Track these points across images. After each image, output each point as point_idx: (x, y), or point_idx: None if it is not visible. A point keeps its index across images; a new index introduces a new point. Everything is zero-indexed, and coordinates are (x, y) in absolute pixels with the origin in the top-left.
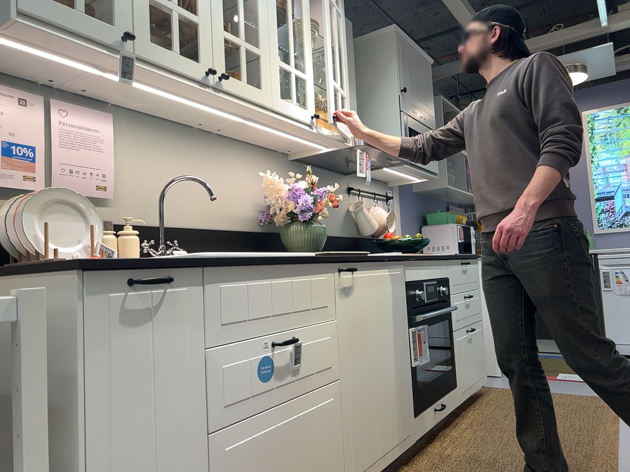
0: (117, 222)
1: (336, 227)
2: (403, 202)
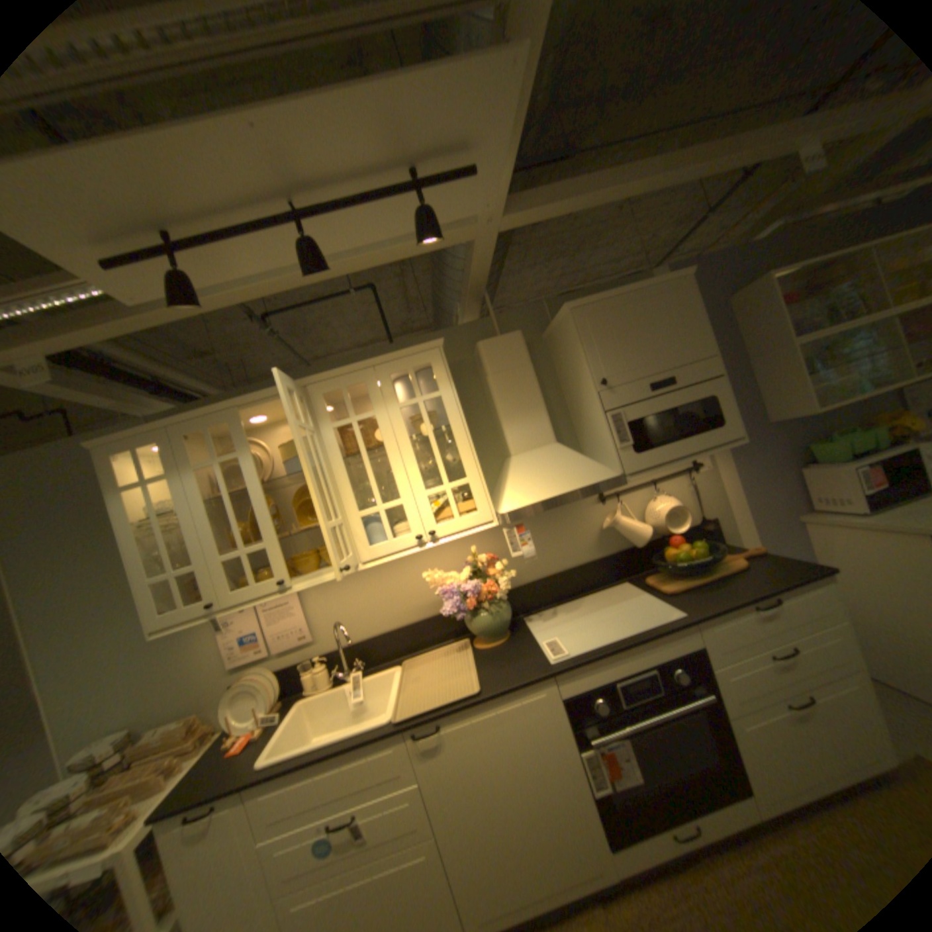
0: (322, 653)
1: (582, 554)
2: (737, 454)
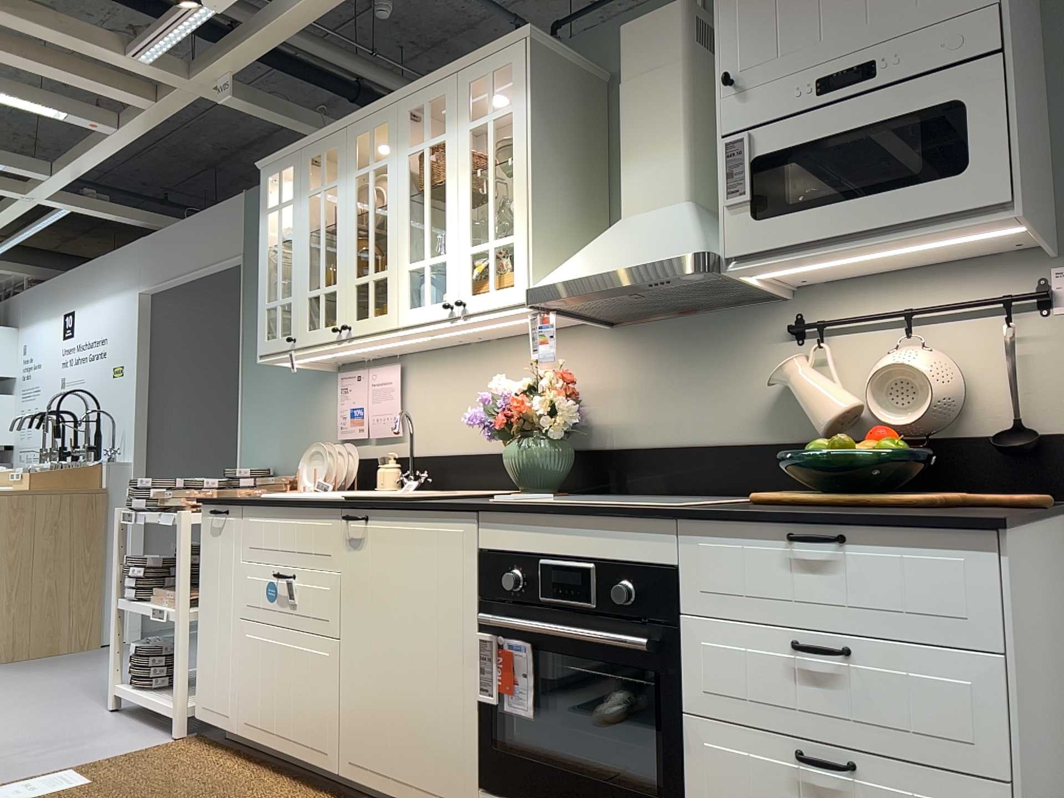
0: (407, 455)
1: (734, 426)
2: None
